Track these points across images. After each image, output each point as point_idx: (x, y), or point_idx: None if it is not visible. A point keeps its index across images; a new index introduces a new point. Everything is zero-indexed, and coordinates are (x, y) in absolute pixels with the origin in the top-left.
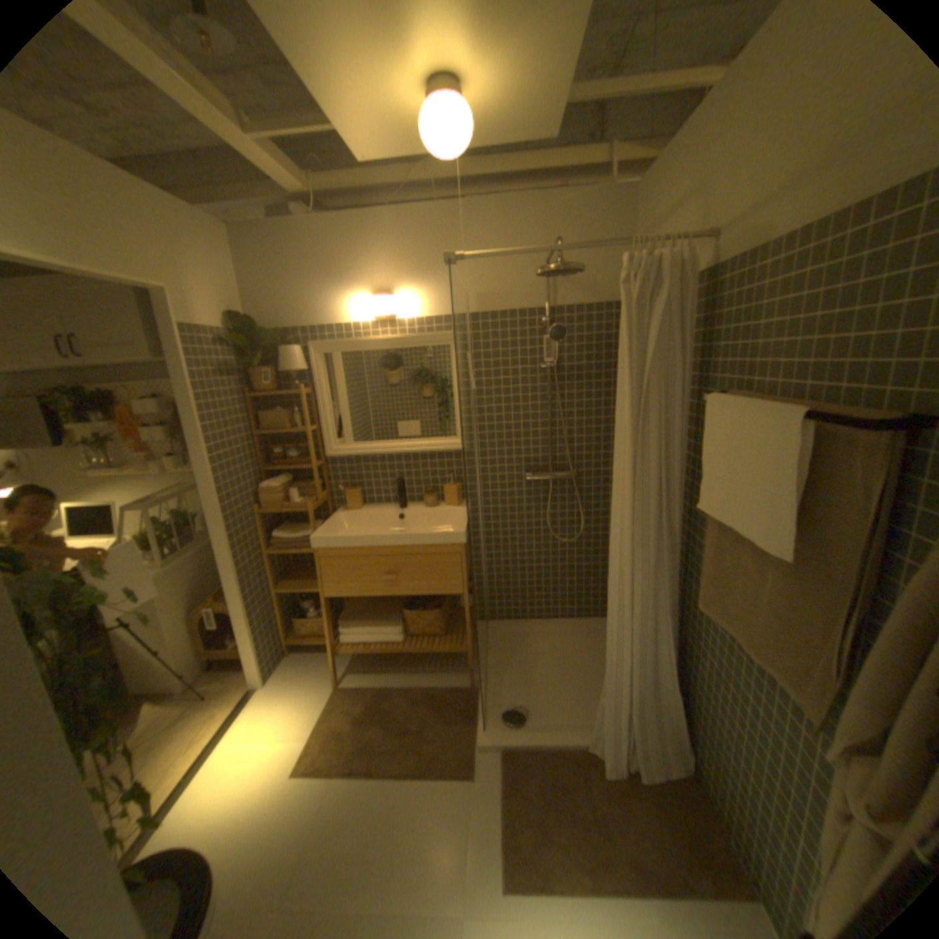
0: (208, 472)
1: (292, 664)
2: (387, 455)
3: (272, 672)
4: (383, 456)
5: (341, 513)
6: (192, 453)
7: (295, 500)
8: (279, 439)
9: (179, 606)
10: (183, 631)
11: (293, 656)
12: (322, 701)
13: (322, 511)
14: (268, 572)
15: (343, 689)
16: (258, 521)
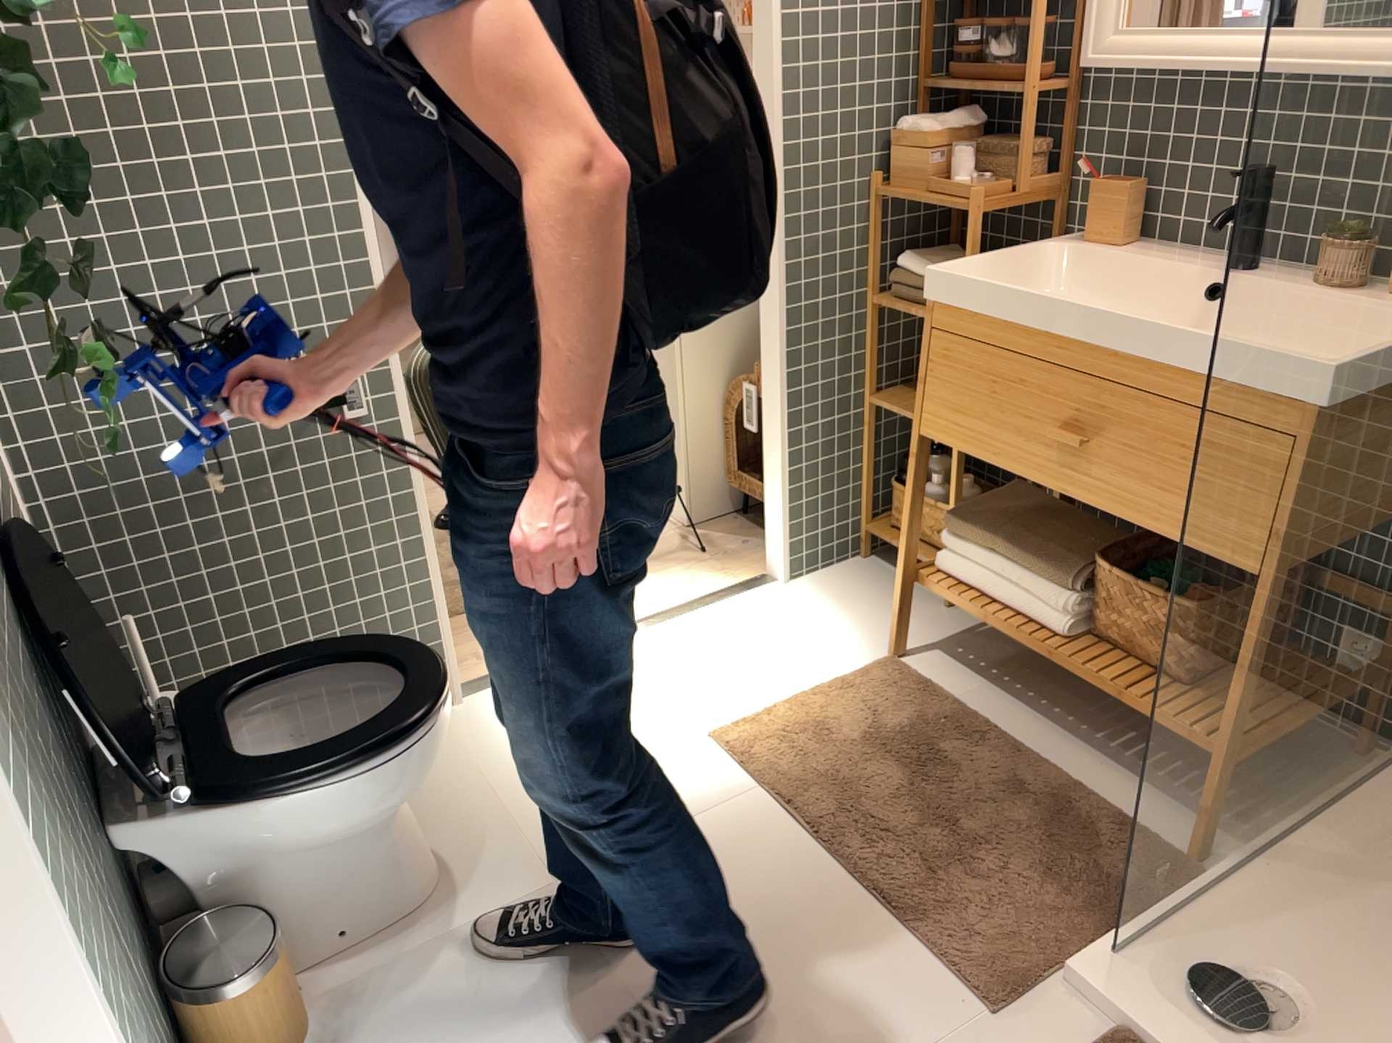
0: (781, 58)
1: (867, 577)
2: (1234, 77)
3: (824, 570)
4: (1219, 76)
5: (1065, 247)
6: (761, 6)
7: (957, 180)
8: (981, 6)
9: (723, 365)
10: (720, 417)
11: (879, 566)
12: (857, 666)
13: (1026, 234)
14: (879, 355)
15: (907, 671)
16: (875, 219)
